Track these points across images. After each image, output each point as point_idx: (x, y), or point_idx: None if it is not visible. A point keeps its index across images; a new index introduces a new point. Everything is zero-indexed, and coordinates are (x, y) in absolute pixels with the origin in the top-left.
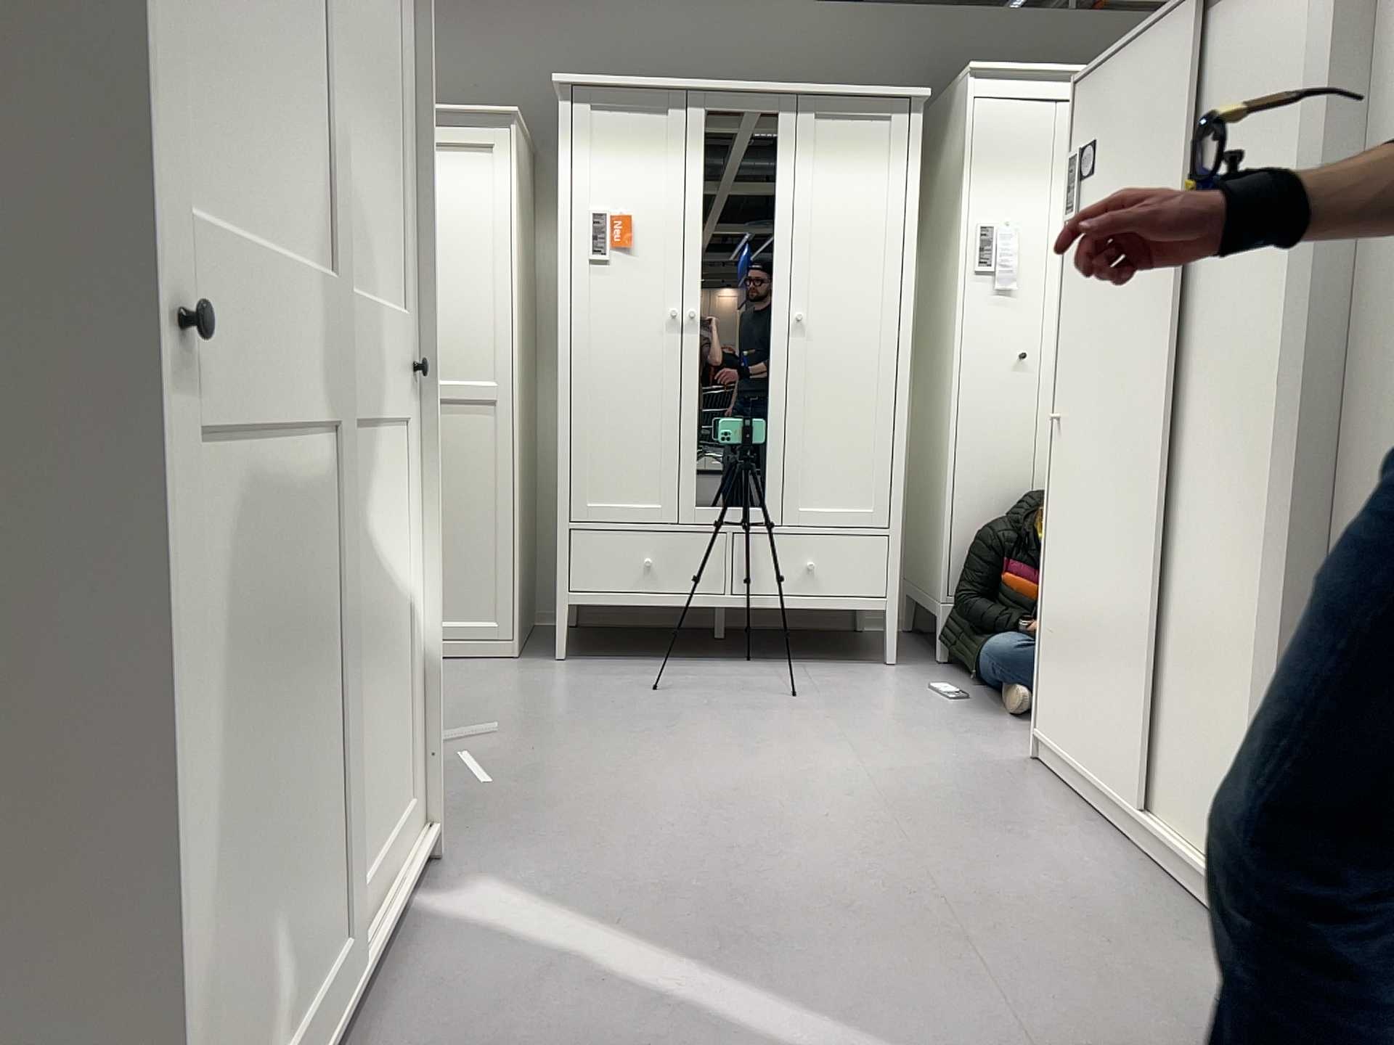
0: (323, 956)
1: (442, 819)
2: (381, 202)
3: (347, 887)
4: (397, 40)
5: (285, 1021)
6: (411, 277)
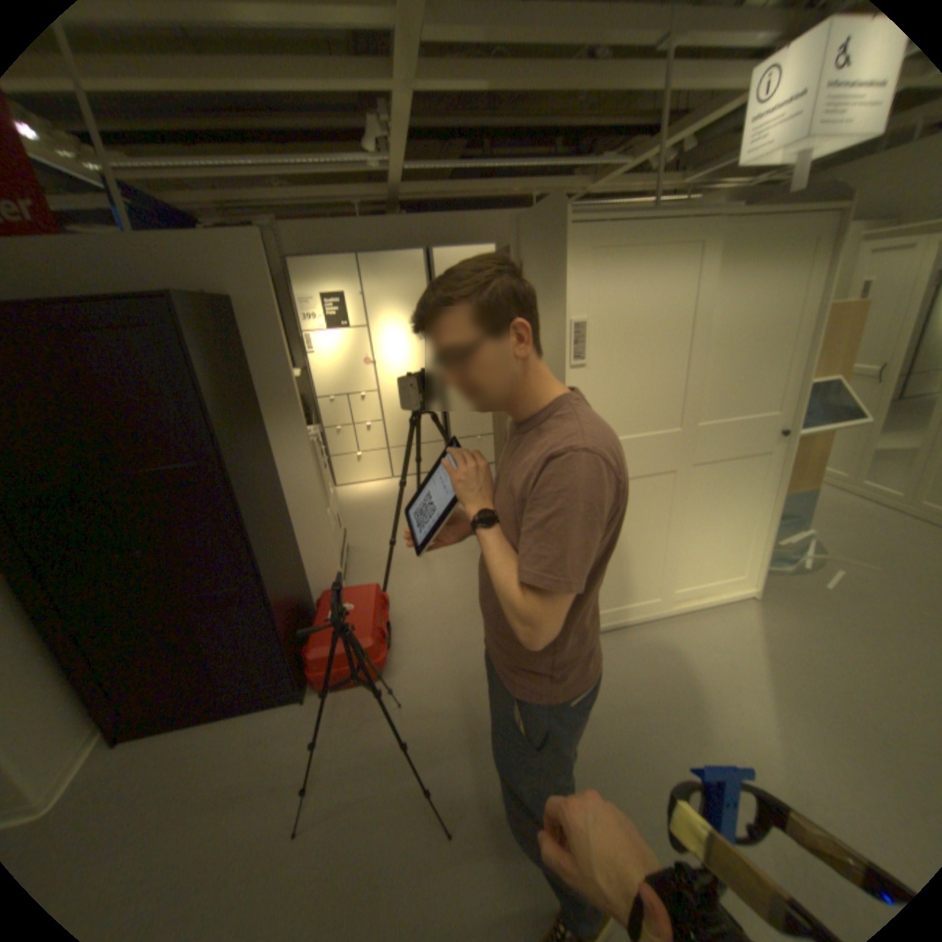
0: (648, 597)
1: (790, 590)
2: (764, 379)
3: (666, 586)
4: (803, 304)
5: (622, 603)
6: (794, 397)
